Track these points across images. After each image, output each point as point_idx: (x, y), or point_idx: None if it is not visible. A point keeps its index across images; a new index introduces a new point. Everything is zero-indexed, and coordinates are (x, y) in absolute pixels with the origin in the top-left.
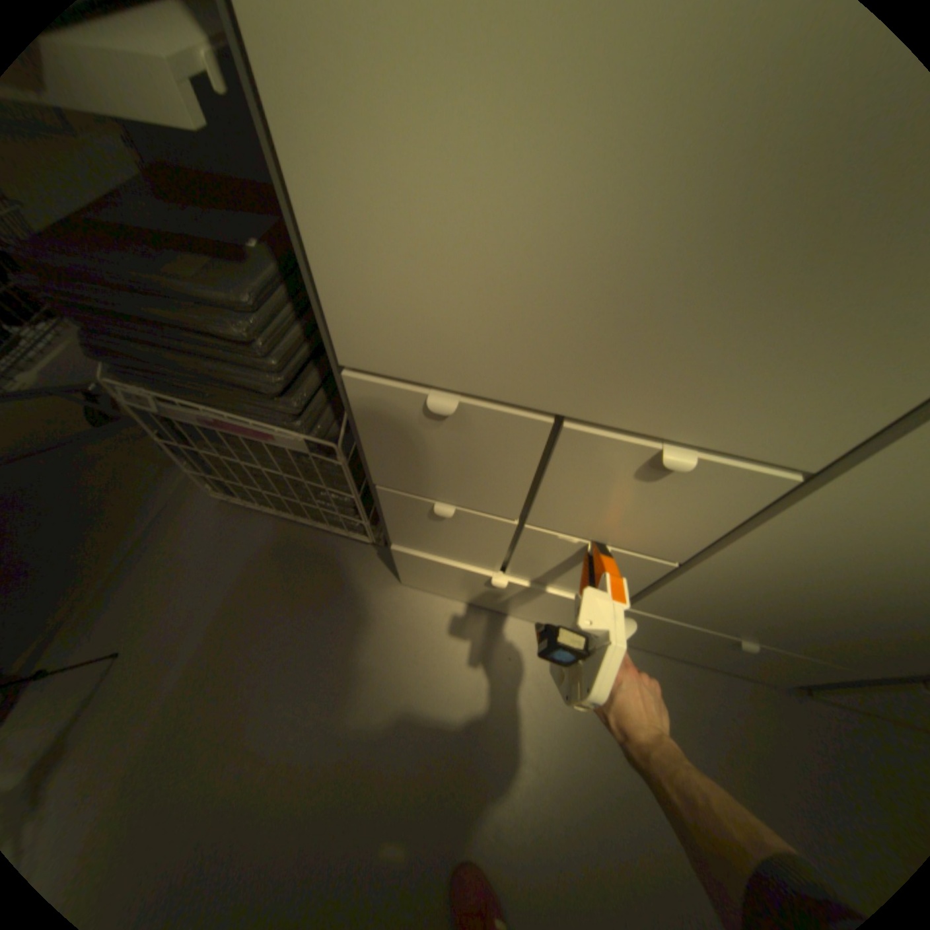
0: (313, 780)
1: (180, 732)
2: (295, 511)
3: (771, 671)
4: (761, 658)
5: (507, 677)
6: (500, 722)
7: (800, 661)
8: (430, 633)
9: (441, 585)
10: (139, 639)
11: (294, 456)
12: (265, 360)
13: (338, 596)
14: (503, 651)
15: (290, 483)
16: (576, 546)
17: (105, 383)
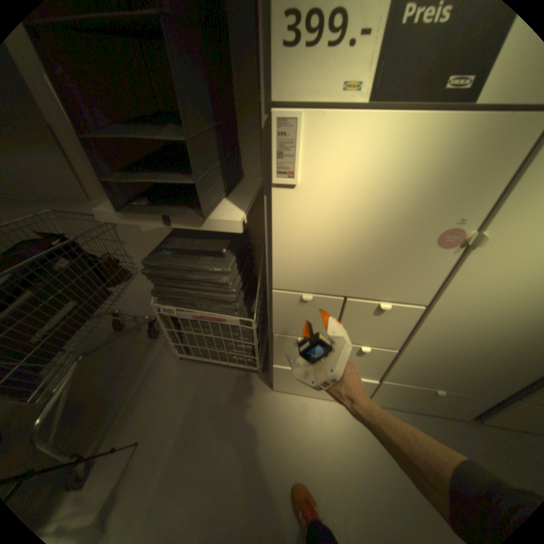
0: (246, 500)
1: (174, 482)
2: (220, 358)
3: (458, 409)
4: (449, 400)
5: (333, 433)
6: (335, 457)
7: (466, 398)
8: (292, 414)
9: (294, 387)
10: (147, 434)
11: (231, 328)
12: (232, 290)
13: (243, 400)
14: (329, 419)
15: (224, 342)
16: (357, 349)
17: (154, 306)
